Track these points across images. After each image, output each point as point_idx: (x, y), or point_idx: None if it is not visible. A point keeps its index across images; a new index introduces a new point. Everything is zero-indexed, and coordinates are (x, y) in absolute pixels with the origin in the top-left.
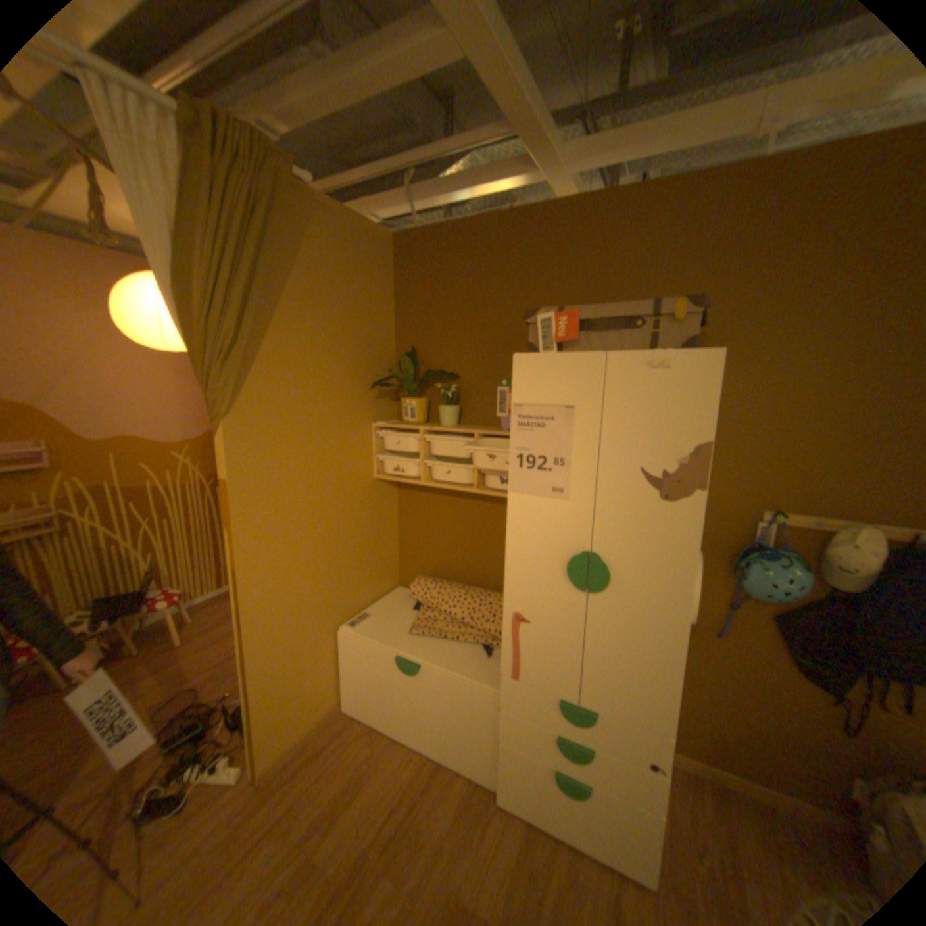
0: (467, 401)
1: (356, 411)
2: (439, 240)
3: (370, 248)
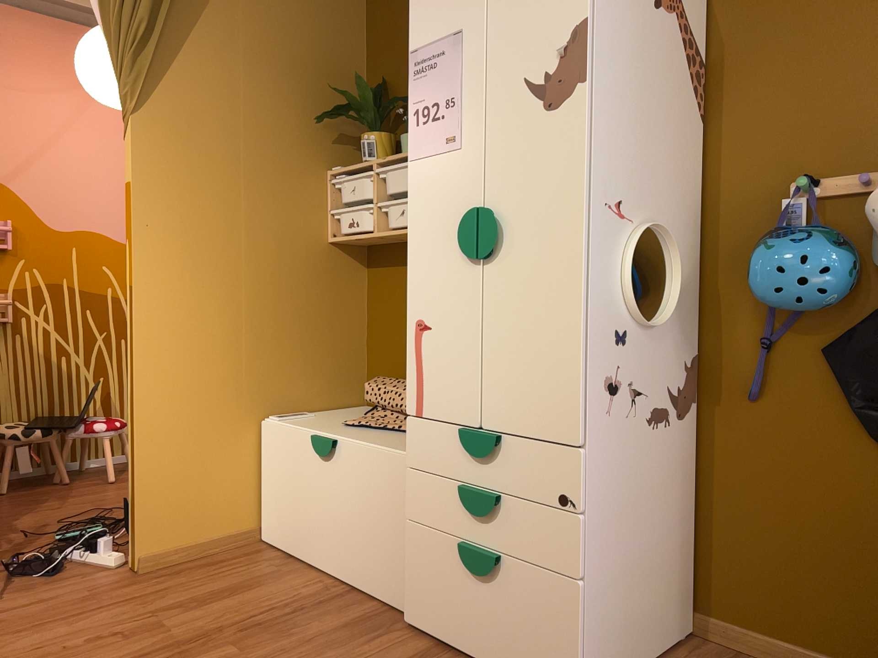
0: None
1: (305, 150)
2: None
3: None
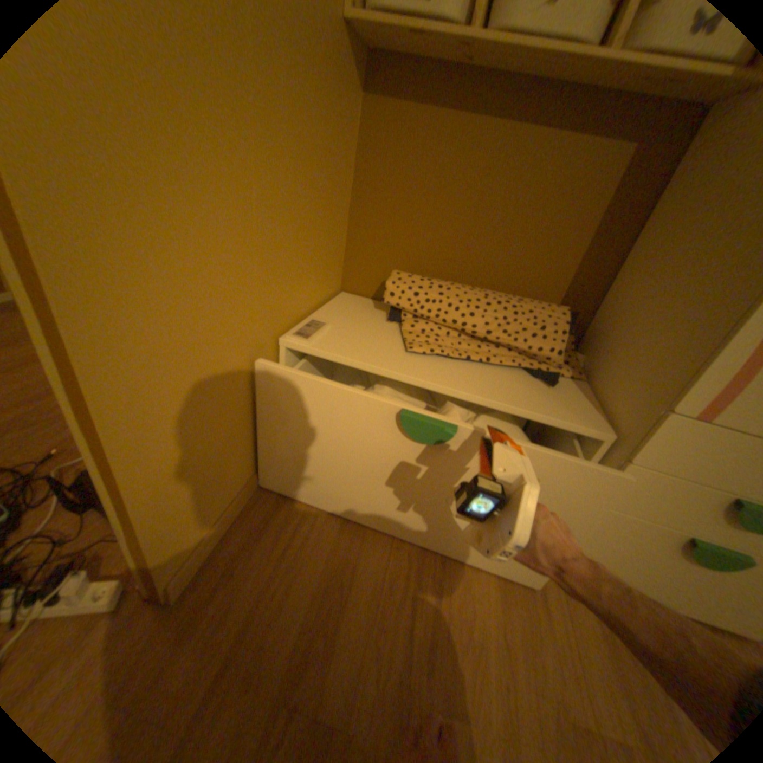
0: None
1: None
2: None
3: None
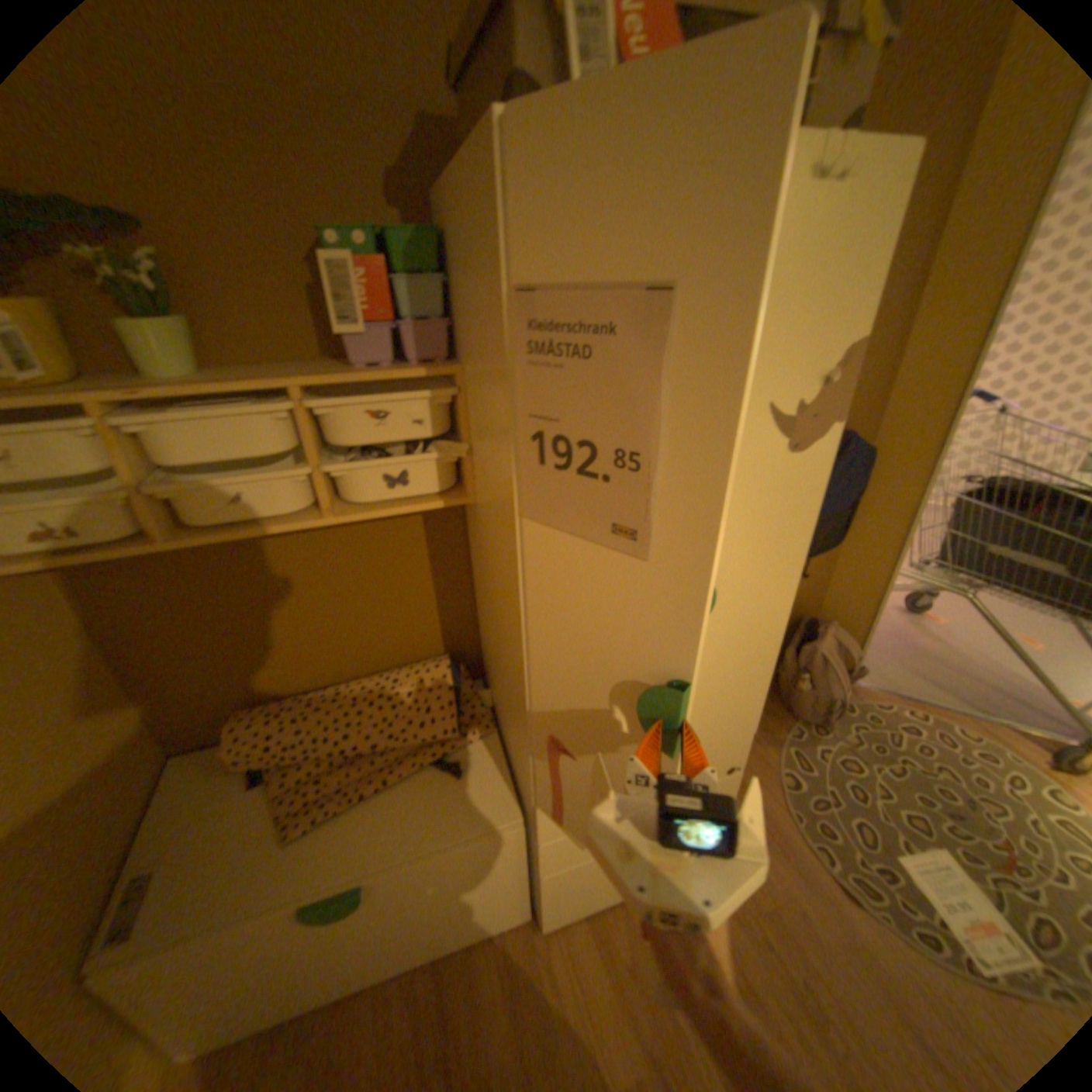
0: (201, 300)
1: None
2: None
3: None
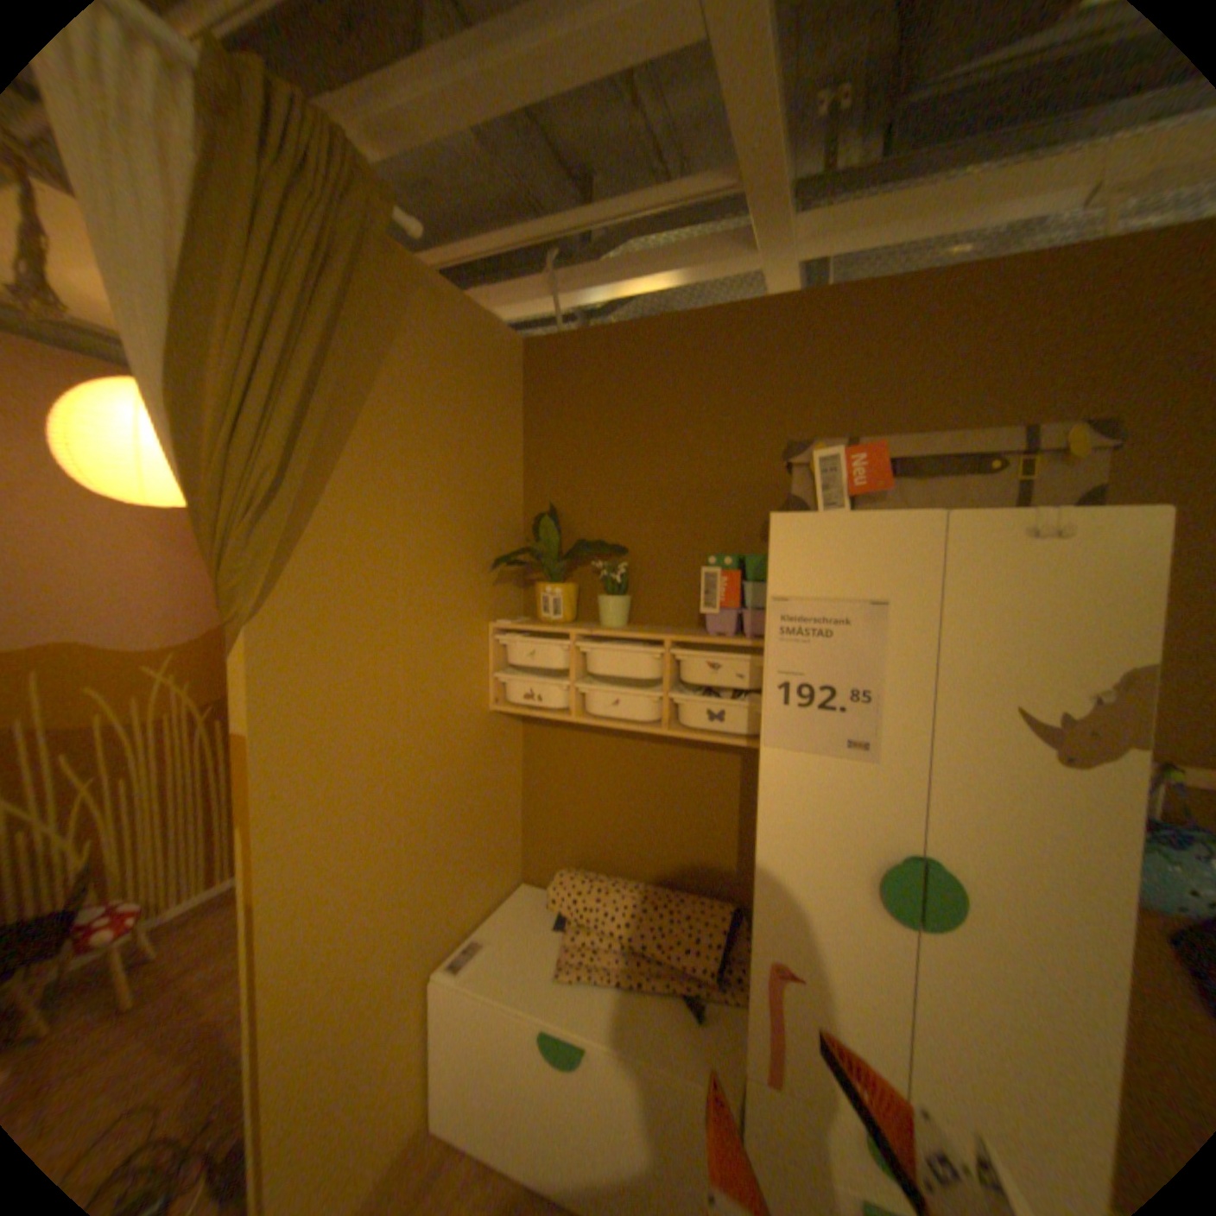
0: (642, 588)
1: (468, 603)
2: (597, 349)
3: (494, 357)
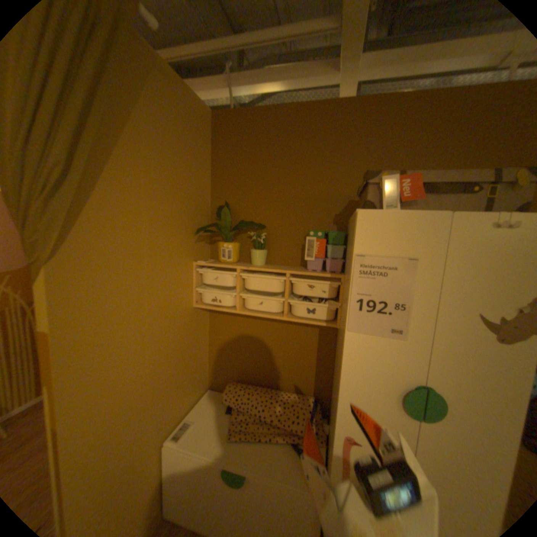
0: (272, 246)
1: (182, 251)
2: (252, 119)
3: (197, 118)
